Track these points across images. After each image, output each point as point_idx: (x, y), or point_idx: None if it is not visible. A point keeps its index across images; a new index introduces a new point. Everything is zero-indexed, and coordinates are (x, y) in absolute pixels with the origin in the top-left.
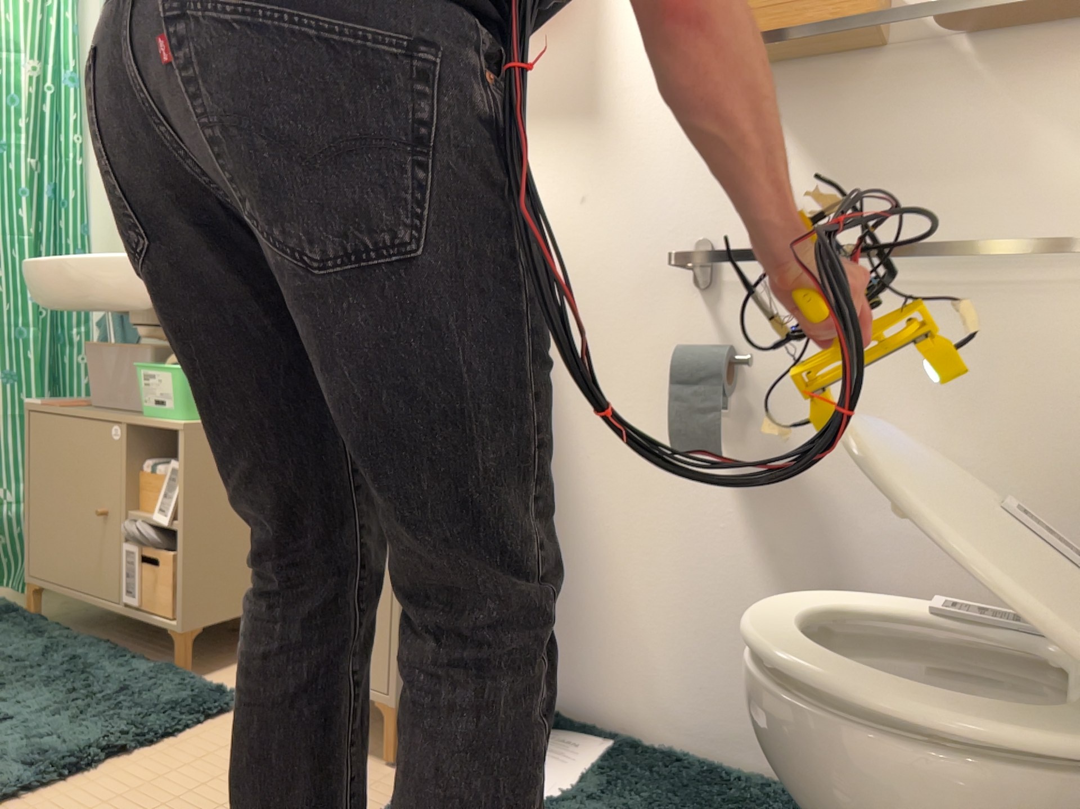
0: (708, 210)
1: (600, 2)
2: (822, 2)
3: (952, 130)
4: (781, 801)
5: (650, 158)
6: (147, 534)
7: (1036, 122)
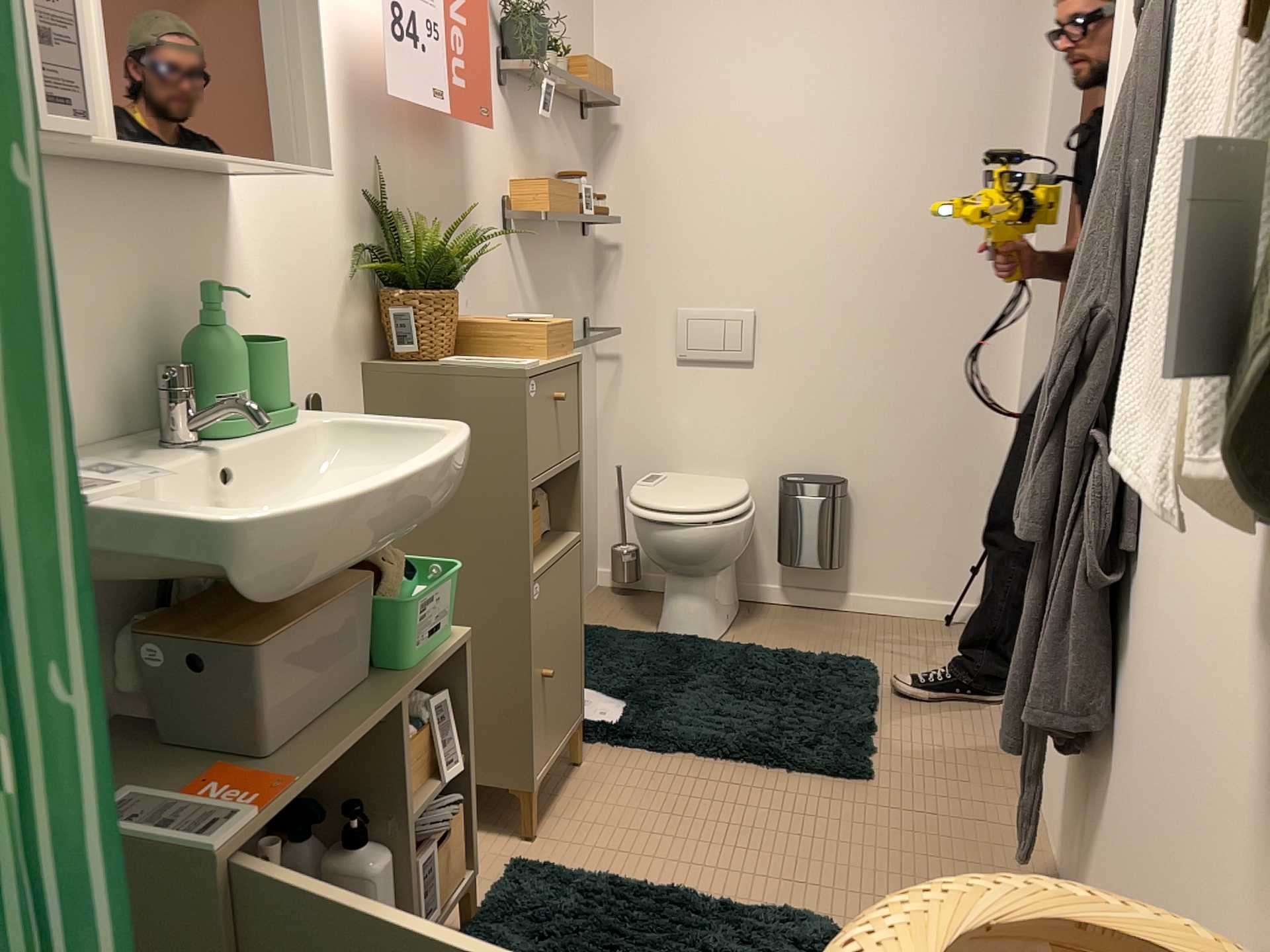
0: (511, 312)
1: (466, 135)
2: (535, 184)
3: (560, 269)
4: (585, 636)
5: (492, 272)
6: (453, 816)
7: (572, 269)
